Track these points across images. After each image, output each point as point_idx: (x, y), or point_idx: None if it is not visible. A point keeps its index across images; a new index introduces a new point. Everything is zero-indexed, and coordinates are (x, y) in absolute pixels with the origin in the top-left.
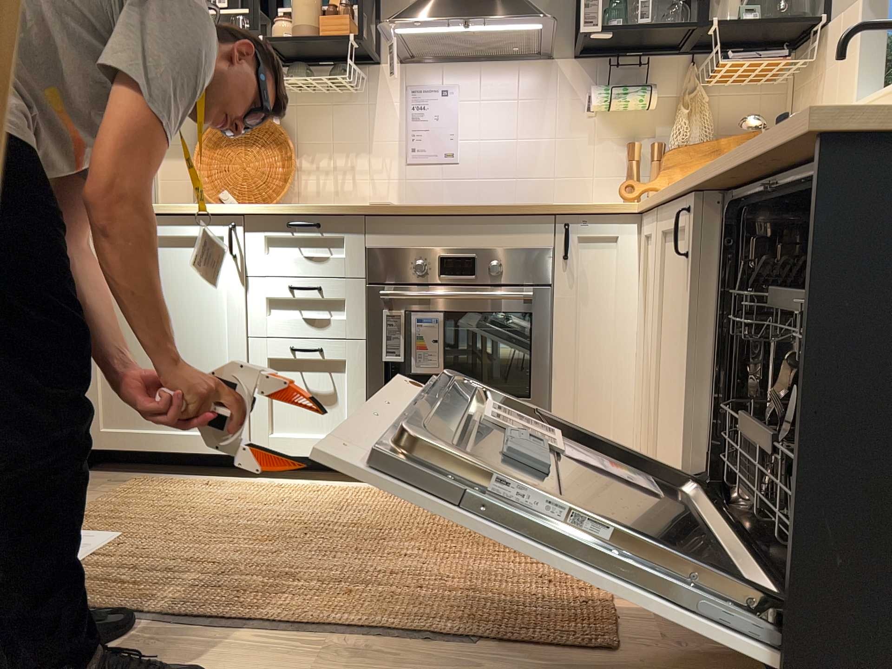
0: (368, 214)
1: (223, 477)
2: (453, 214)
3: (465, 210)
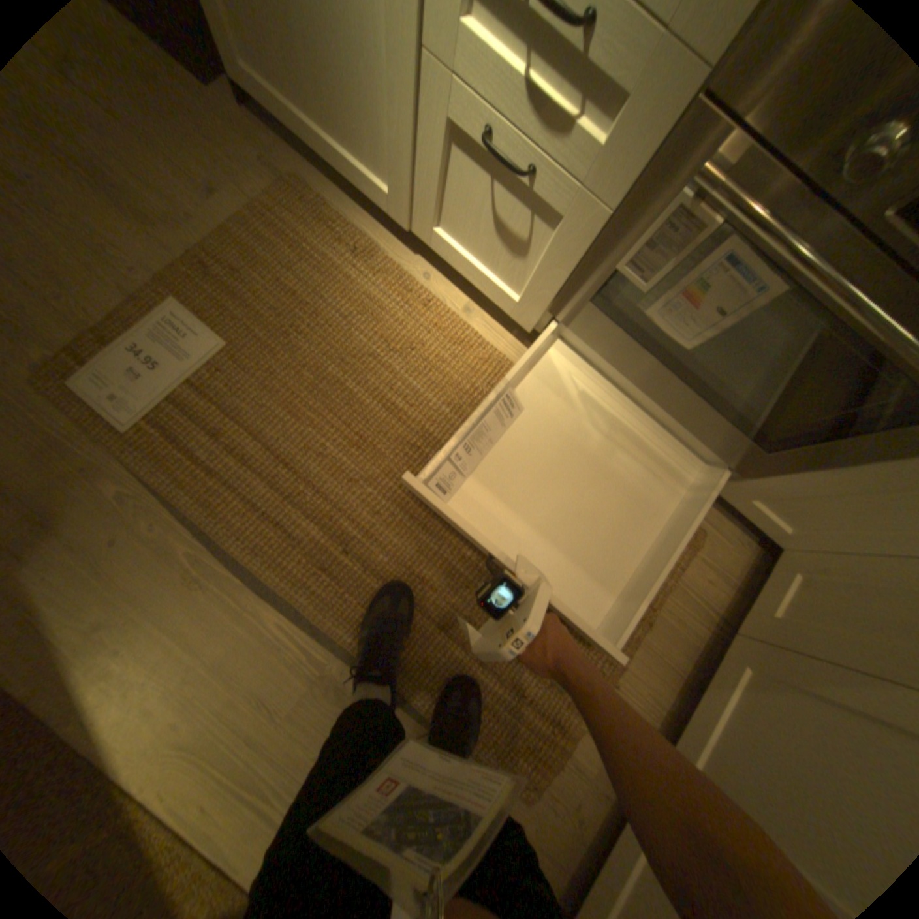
0: None
1: (385, 222)
2: None
3: None
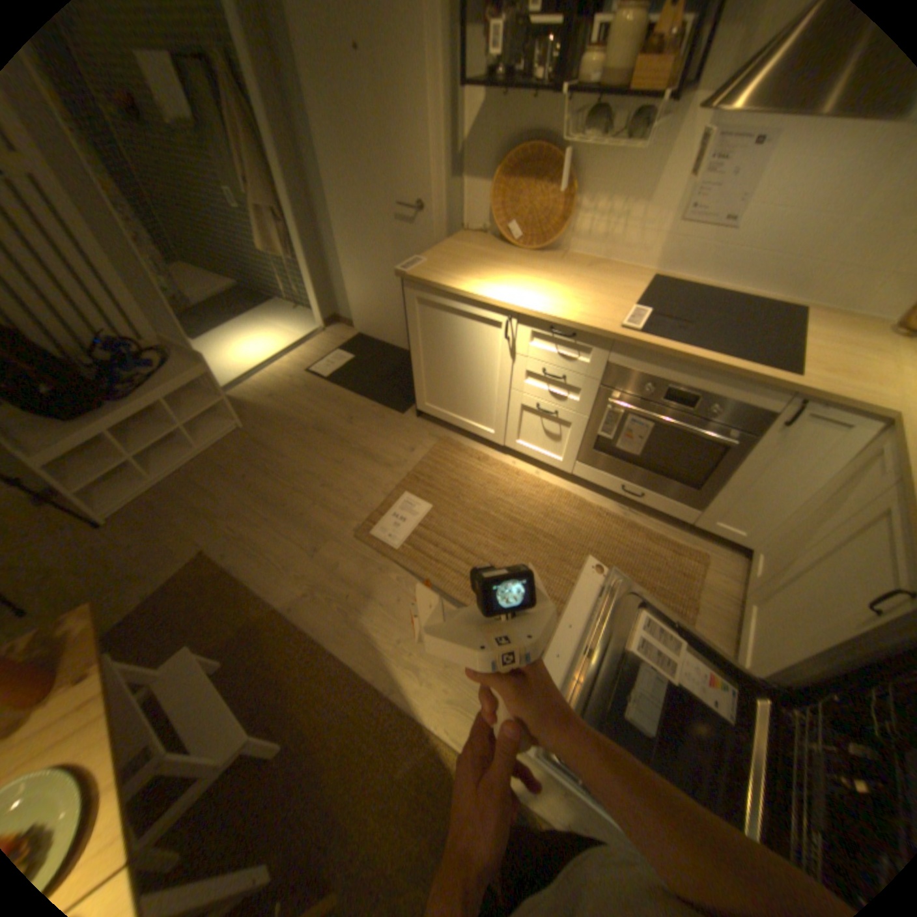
0: (616, 340)
1: (487, 446)
2: (693, 362)
3: (705, 363)
